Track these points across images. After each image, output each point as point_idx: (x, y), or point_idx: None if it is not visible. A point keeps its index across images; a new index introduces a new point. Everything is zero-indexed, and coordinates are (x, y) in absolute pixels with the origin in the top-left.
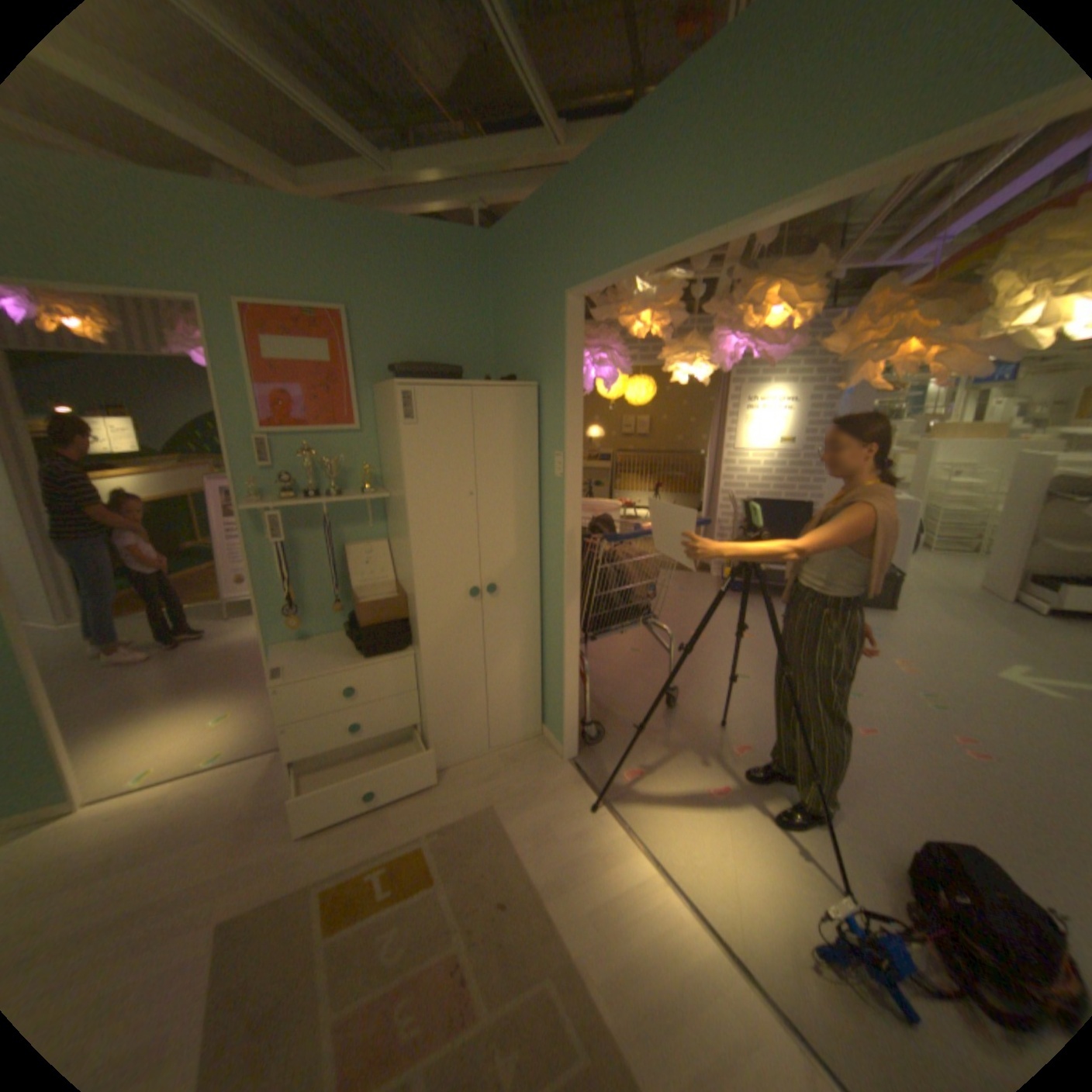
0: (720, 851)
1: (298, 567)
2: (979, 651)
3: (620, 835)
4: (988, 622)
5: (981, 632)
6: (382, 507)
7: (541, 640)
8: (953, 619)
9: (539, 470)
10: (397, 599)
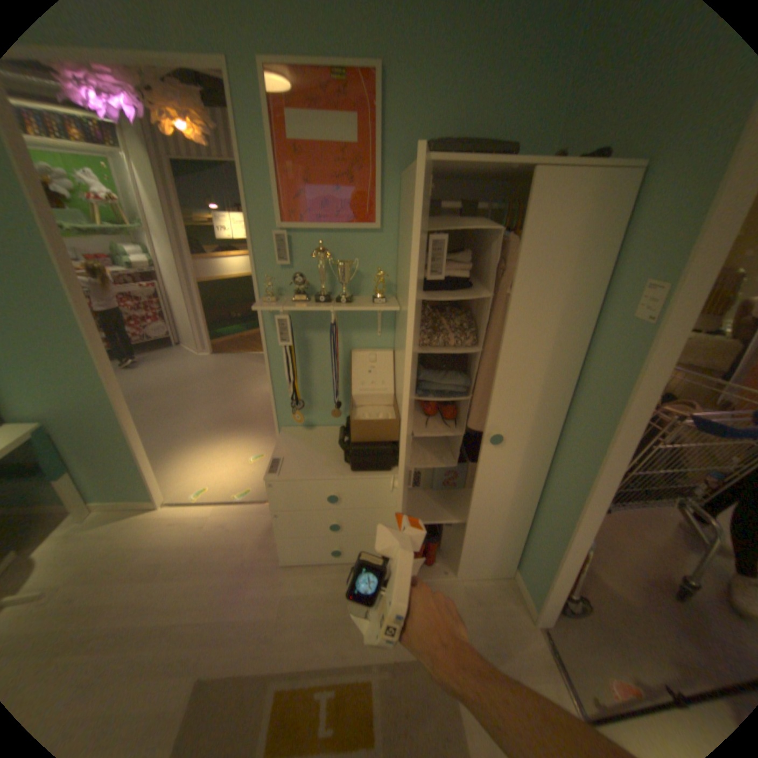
0: None
1: (310, 365)
2: None
3: None
4: None
5: None
6: (393, 316)
7: (541, 497)
8: None
9: (605, 300)
10: (391, 421)
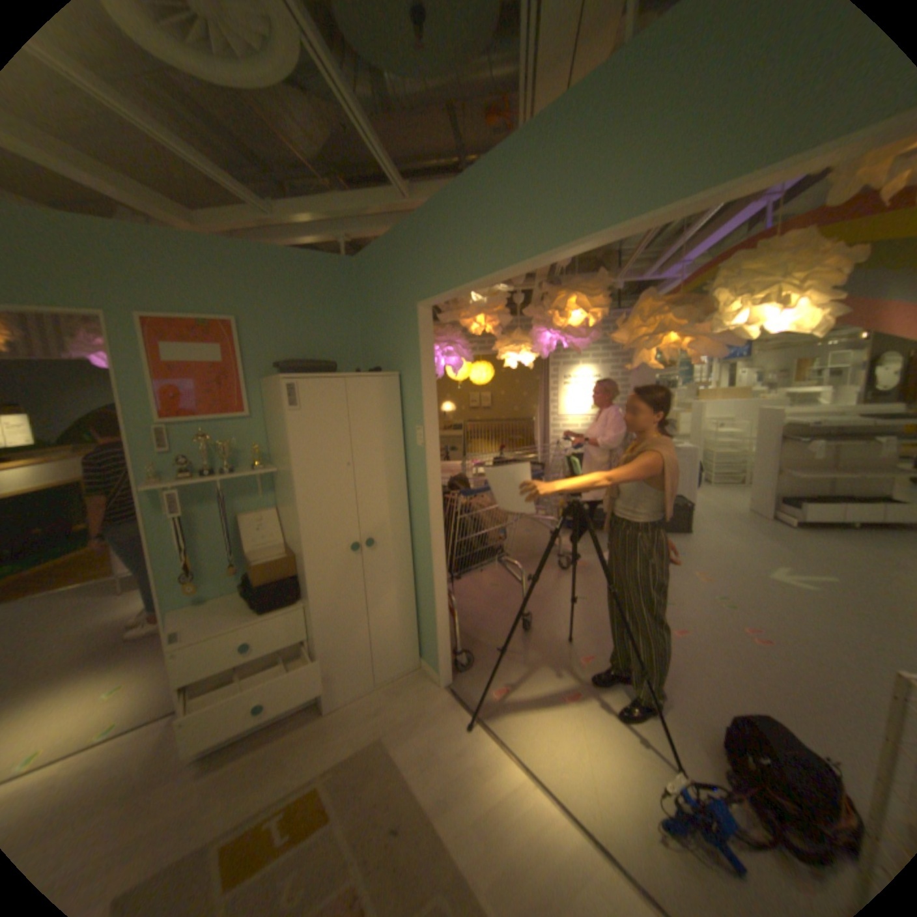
0: (577, 750)
1: (195, 538)
2: (755, 560)
3: (494, 748)
4: (758, 536)
5: (754, 545)
6: (272, 480)
7: (415, 583)
8: (733, 536)
9: (405, 441)
10: (287, 559)
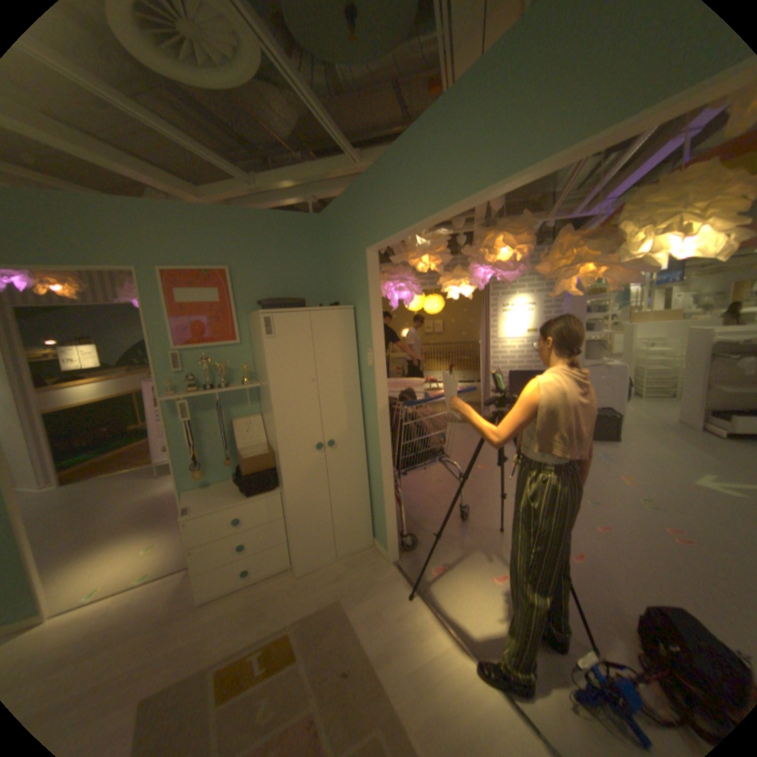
0: (501, 623)
1: (201, 437)
2: (681, 466)
3: (430, 615)
4: (686, 445)
5: (681, 453)
6: (257, 393)
7: (368, 477)
8: (661, 445)
9: (359, 362)
10: (267, 455)
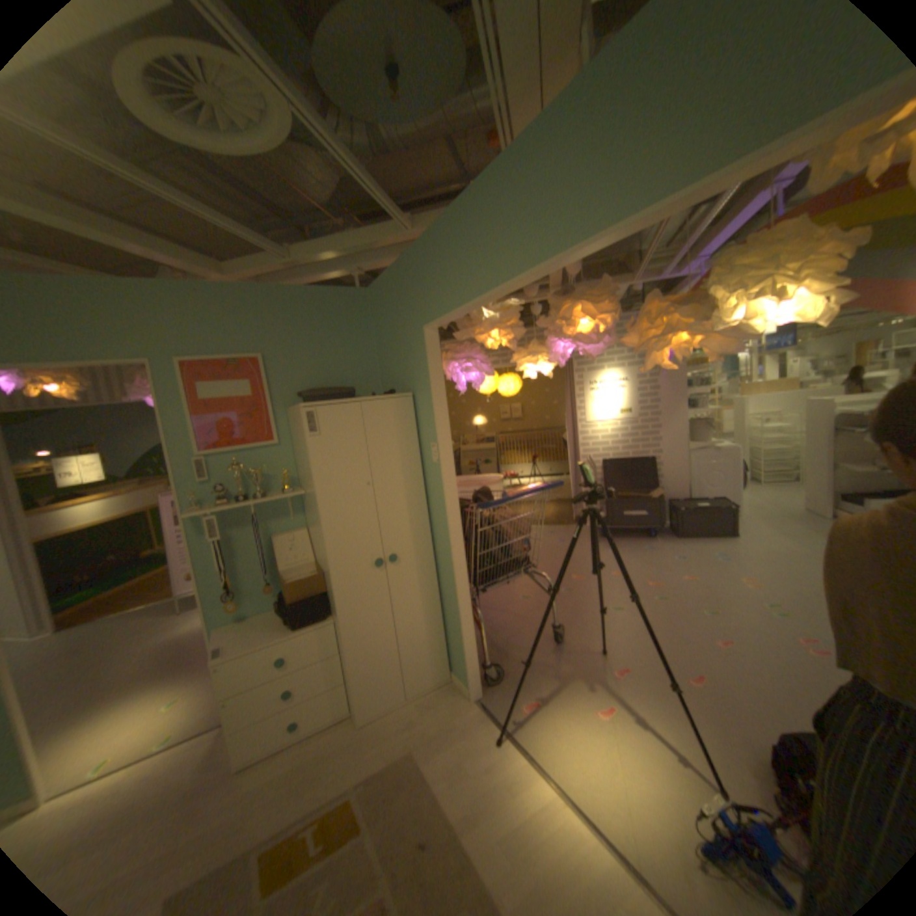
0: (610, 768)
1: (234, 560)
2: (810, 563)
3: (523, 764)
4: (814, 537)
5: (809, 547)
6: (301, 502)
7: (440, 597)
8: (785, 538)
9: (422, 458)
10: (316, 577)
